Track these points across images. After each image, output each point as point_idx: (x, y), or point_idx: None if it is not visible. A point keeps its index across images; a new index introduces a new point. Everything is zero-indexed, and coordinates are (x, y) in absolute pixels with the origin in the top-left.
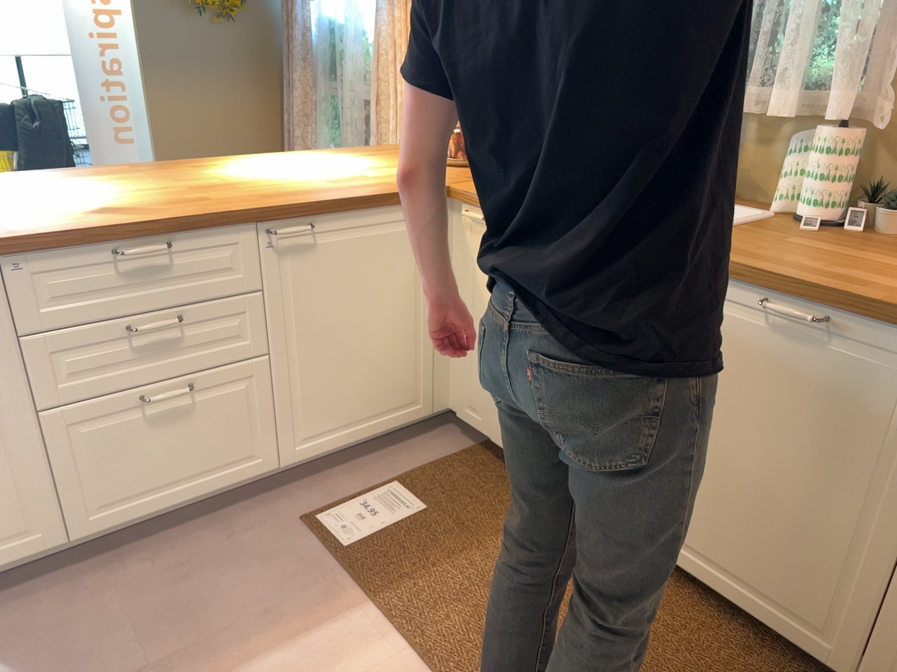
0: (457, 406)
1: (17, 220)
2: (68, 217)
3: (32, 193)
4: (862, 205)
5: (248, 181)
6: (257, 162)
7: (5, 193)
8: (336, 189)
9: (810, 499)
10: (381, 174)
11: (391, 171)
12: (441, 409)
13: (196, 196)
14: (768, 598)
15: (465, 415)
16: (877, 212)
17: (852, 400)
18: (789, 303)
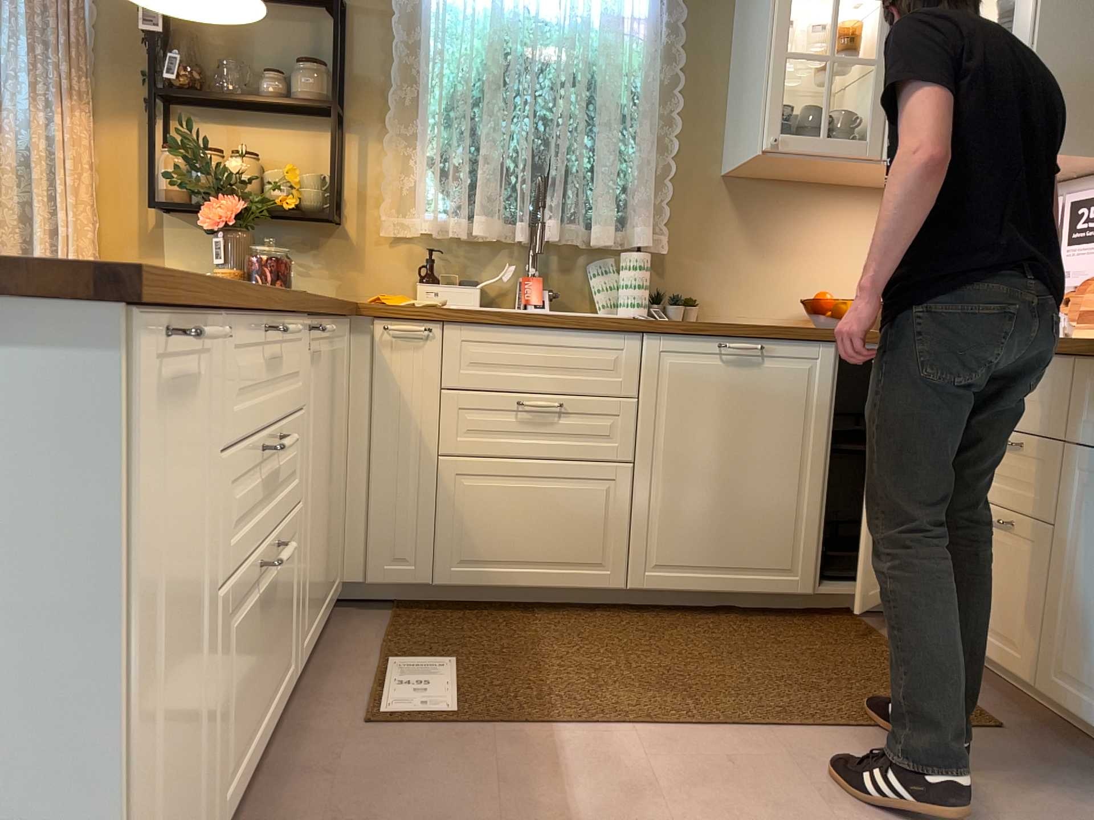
0: (360, 573)
1: None
2: None
3: None
4: (648, 307)
5: None
6: None
7: None
8: None
9: (769, 475)
10: None
11: None
12: (340, 584)
13: None
14: (752, 569)
15: (383, 575)
16: (665, 308)
17: (784, 394)
18: (738, 341)
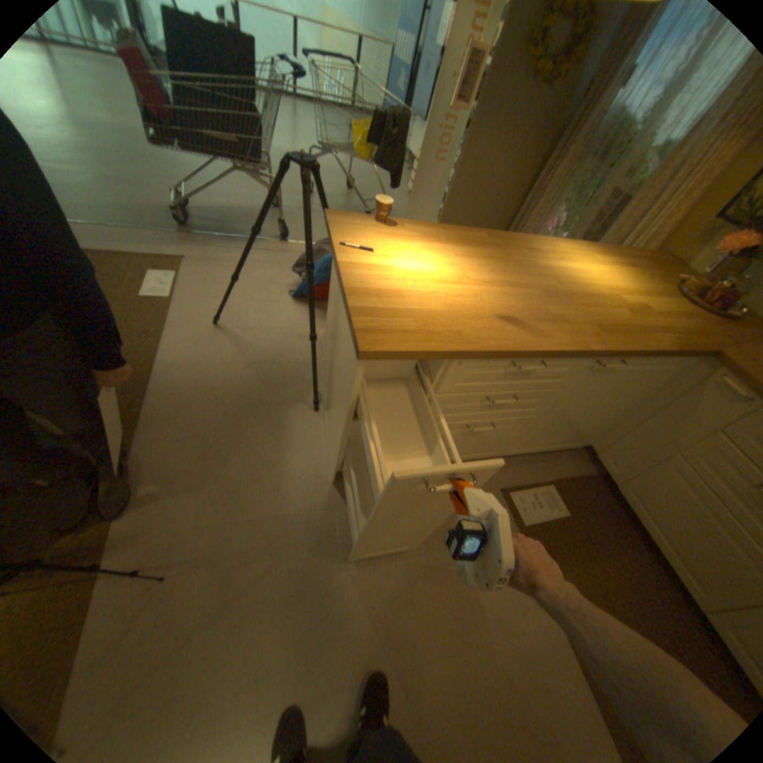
0: (601, 451)
1: (459, 316)
2: (489, 321)
3: (447, 266)
4: None
5: (575, 289)
6: (563, 252)
7: (431, 260)
8: (645, 330)
9: None
10: (661, 307)
11: (667, 306)
12: (589, 446)
13: (554, 310)
14: None
15: (606, 462)
16: None
17: None
18: None
